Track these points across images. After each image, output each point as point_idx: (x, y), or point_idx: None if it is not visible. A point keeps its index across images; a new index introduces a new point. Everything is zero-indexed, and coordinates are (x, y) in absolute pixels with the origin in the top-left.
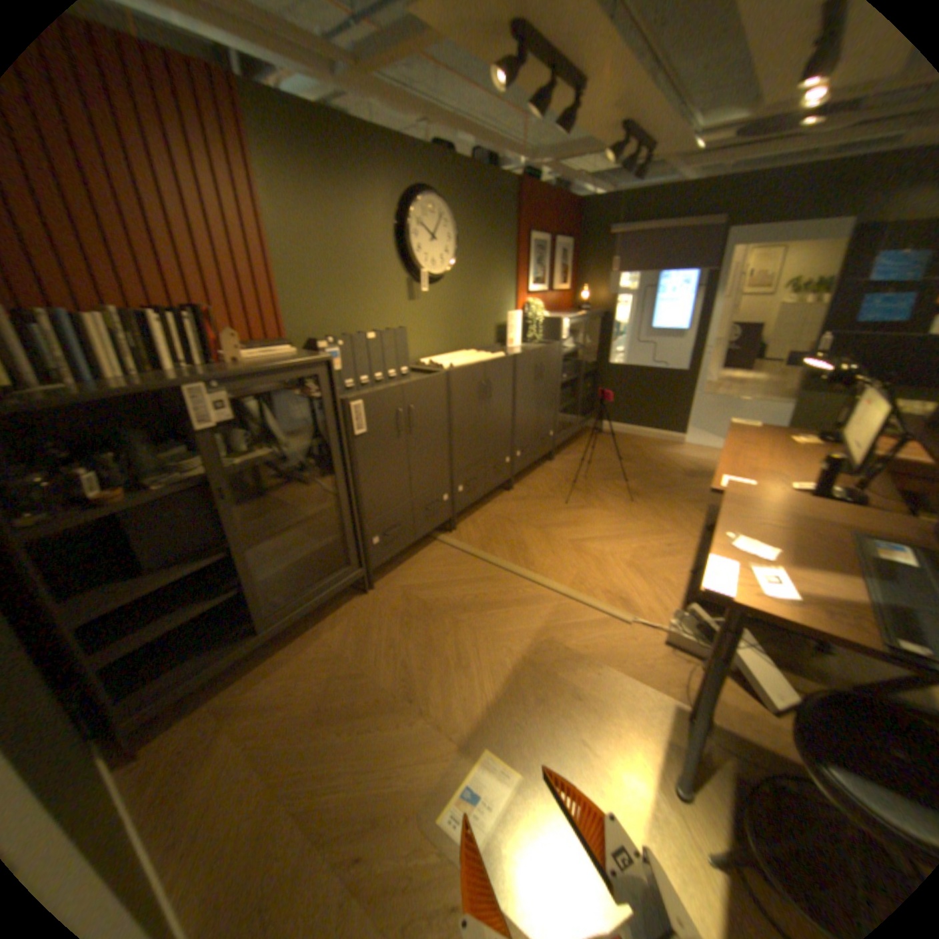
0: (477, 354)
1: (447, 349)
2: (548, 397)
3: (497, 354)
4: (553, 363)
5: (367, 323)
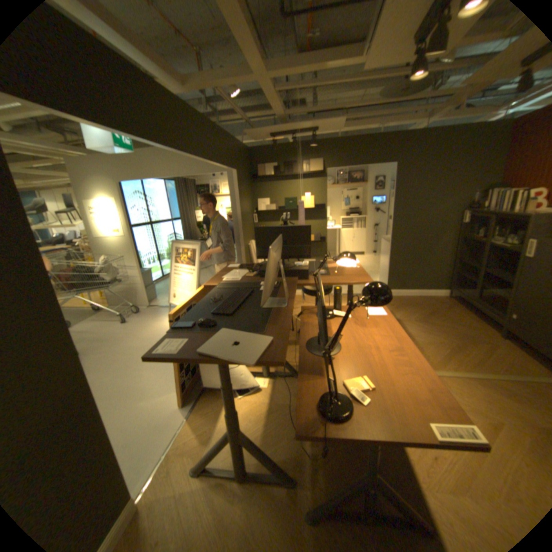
0: None
1: None
2: None
3: None
4: None
5: None
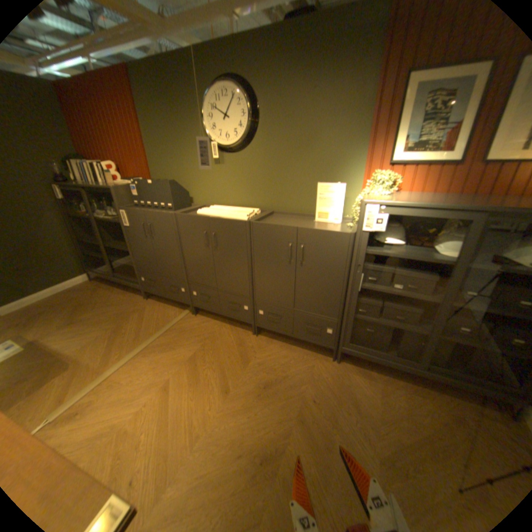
0: (242, 213)
1: (252, 205)
2: (323, 289)
3: (242, 217)
4: (334, 254)
5: (188, 176)
